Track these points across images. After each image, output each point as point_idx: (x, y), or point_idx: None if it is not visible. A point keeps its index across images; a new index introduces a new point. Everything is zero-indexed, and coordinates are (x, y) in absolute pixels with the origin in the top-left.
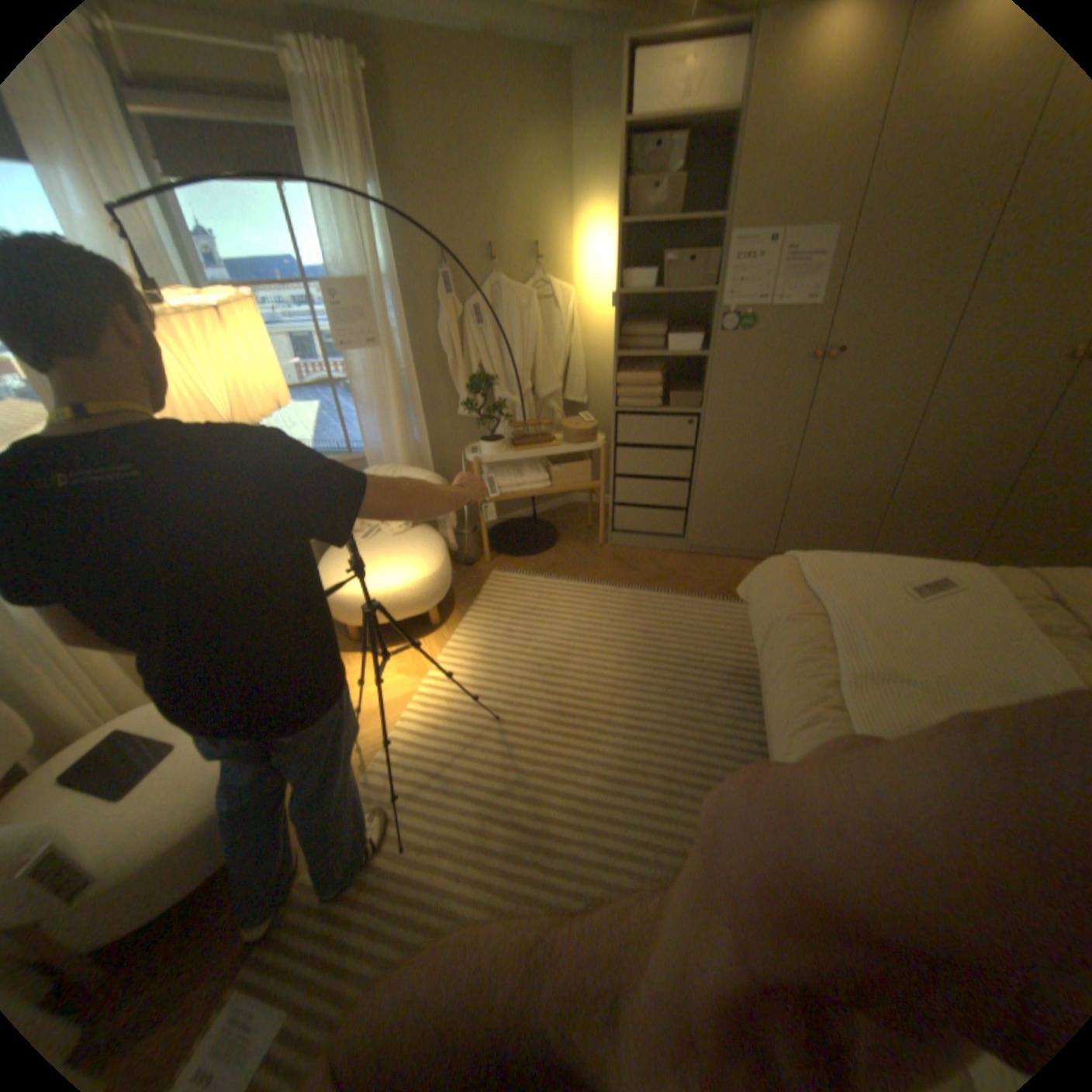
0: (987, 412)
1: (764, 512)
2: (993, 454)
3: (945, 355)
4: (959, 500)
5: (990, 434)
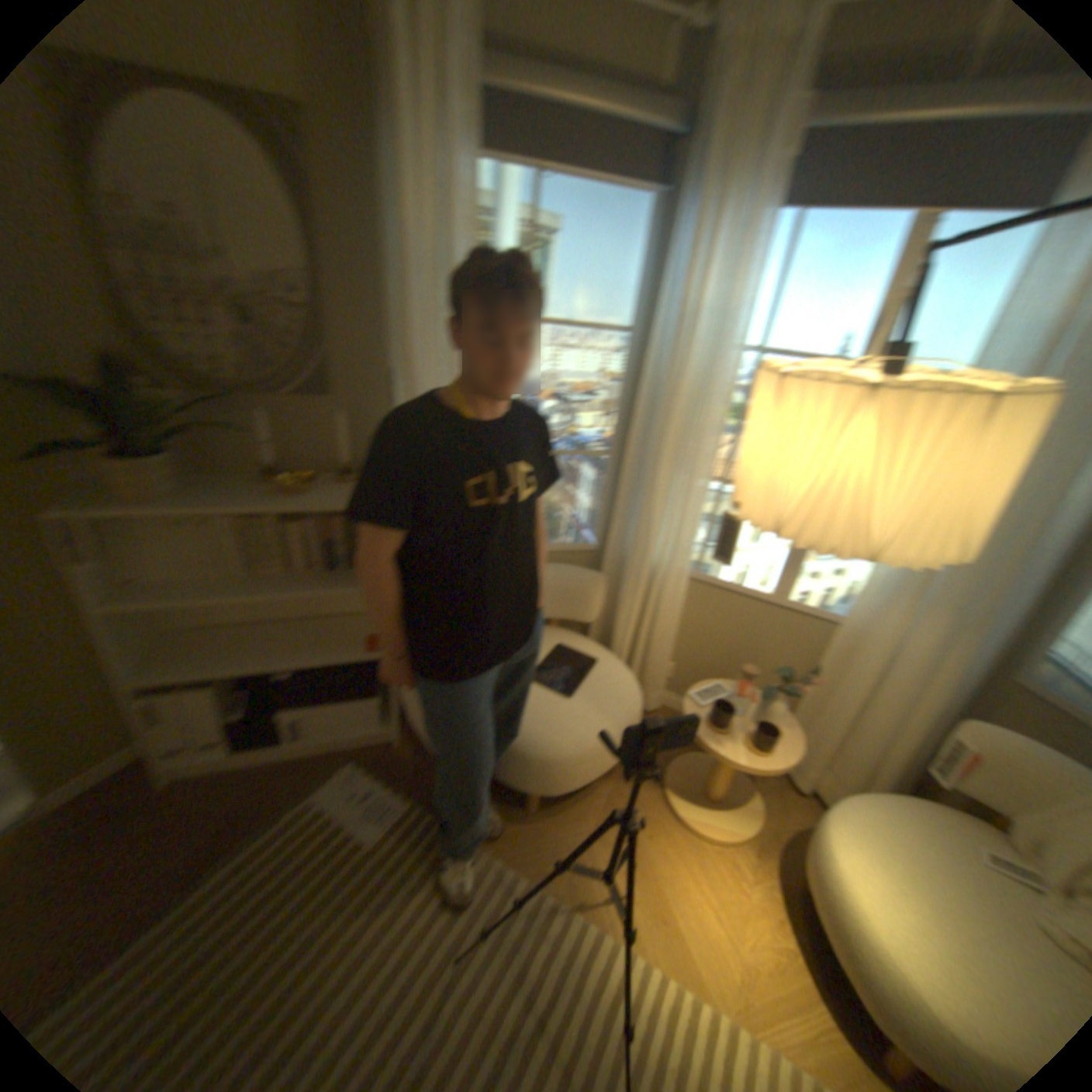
0: None
1: None
2: None
3: None
4: None
5: None
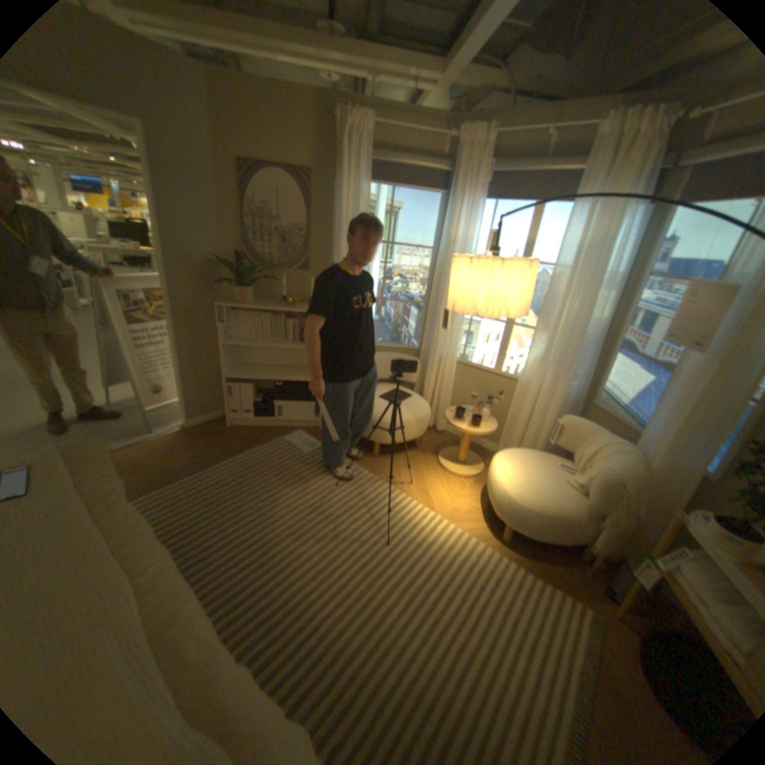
0: None
1: None
2: None
3: None
4: None
5: None
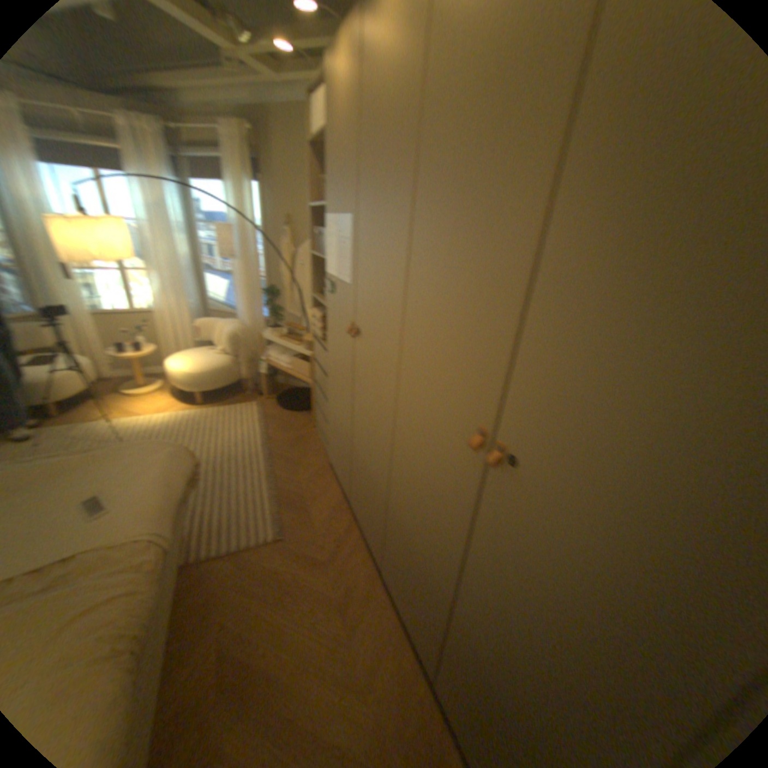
0: (417, 464)
1: (342, 458)
2: (426, 528)
3: (392, 371)
4: (412, 564)
5: (421, 496)
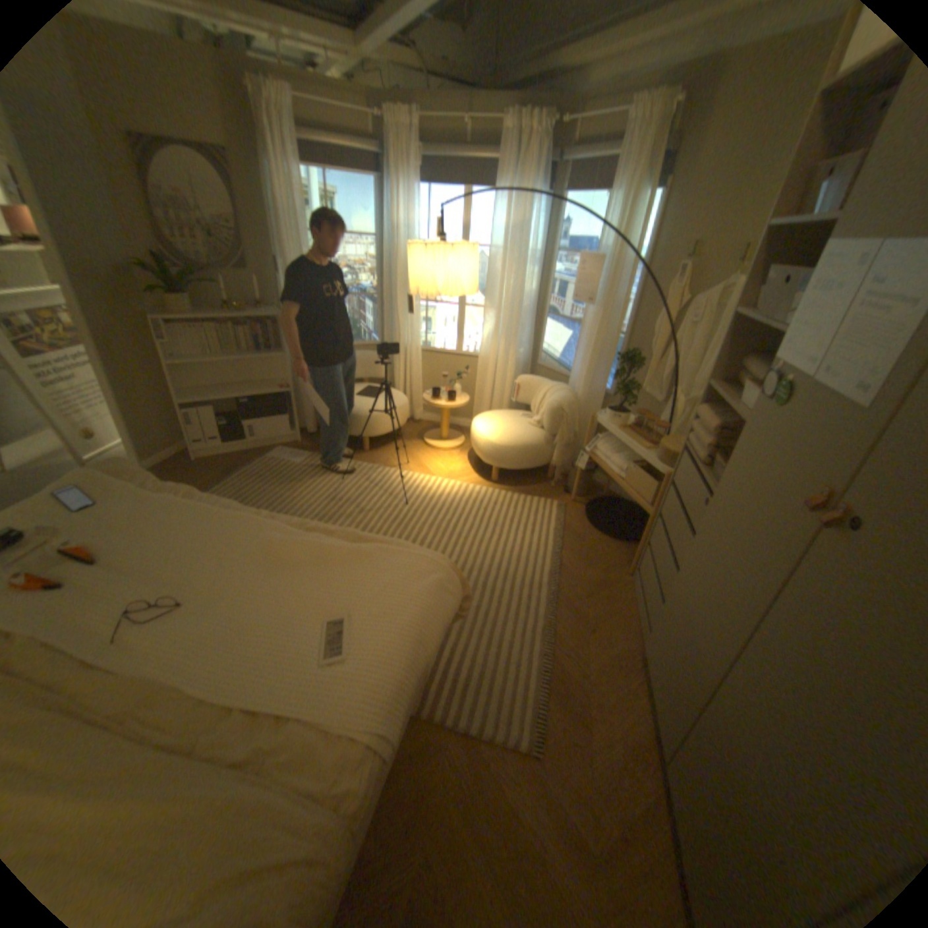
0: None
1: (682, 690)
2: None
3: None
4: None
5: None
